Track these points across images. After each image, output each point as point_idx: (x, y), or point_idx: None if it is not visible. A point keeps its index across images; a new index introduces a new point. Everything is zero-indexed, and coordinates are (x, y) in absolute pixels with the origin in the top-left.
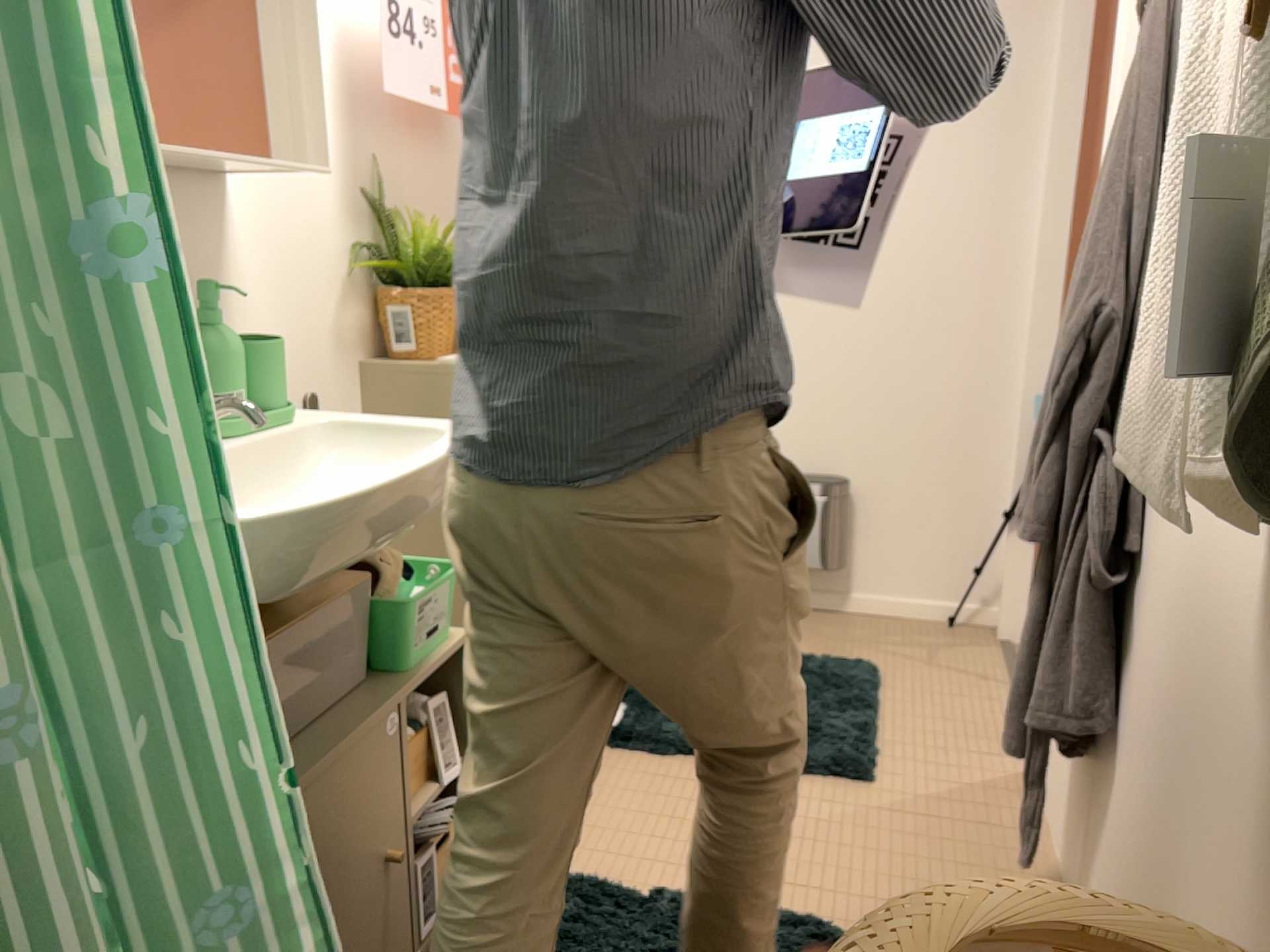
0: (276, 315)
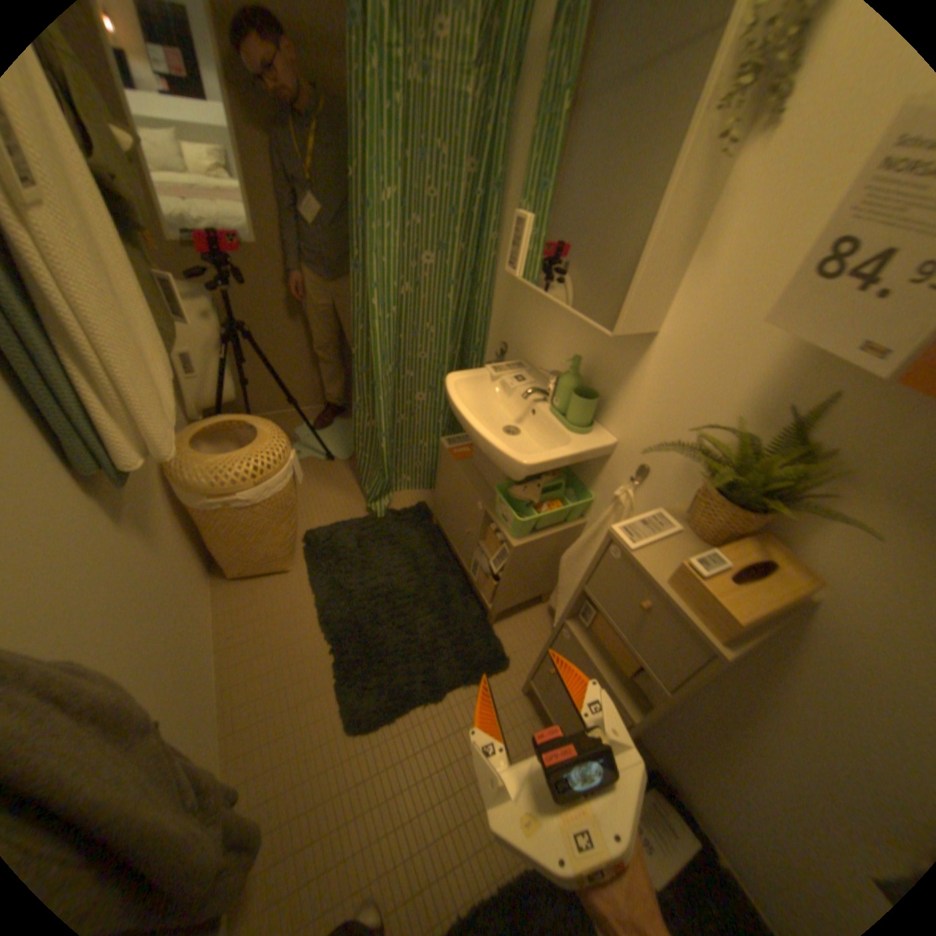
0: (646, 409)
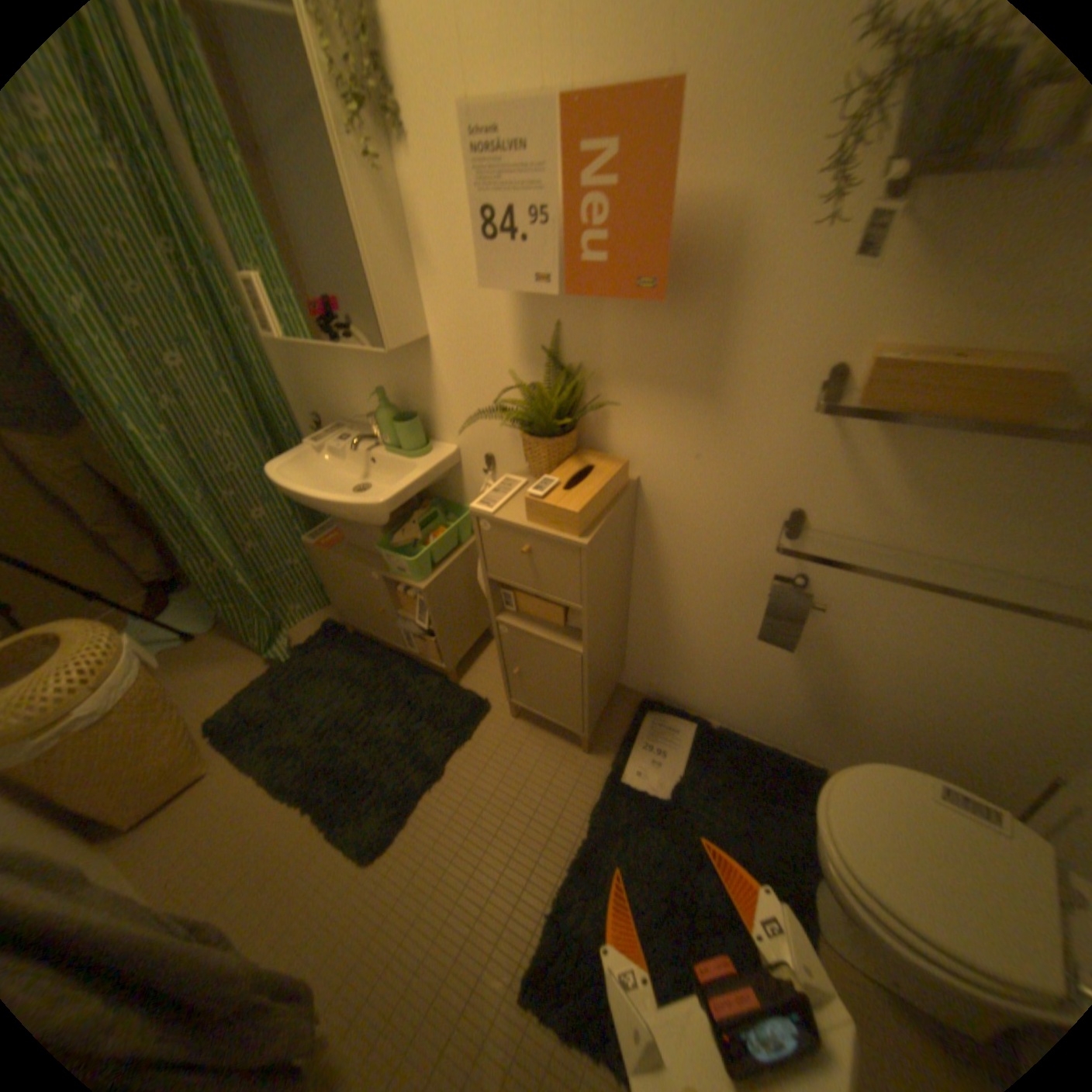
0: (459, 408)
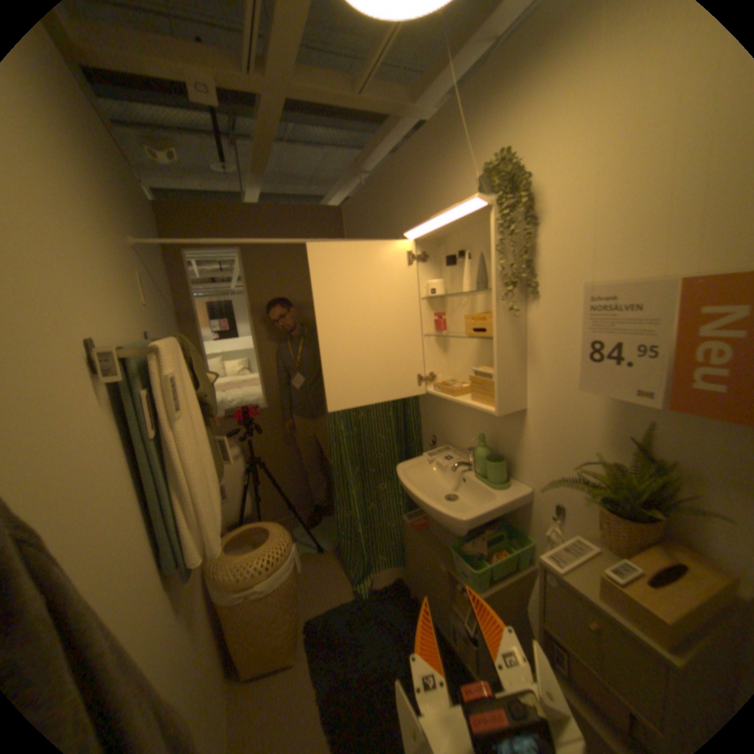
0: (541, 461)
